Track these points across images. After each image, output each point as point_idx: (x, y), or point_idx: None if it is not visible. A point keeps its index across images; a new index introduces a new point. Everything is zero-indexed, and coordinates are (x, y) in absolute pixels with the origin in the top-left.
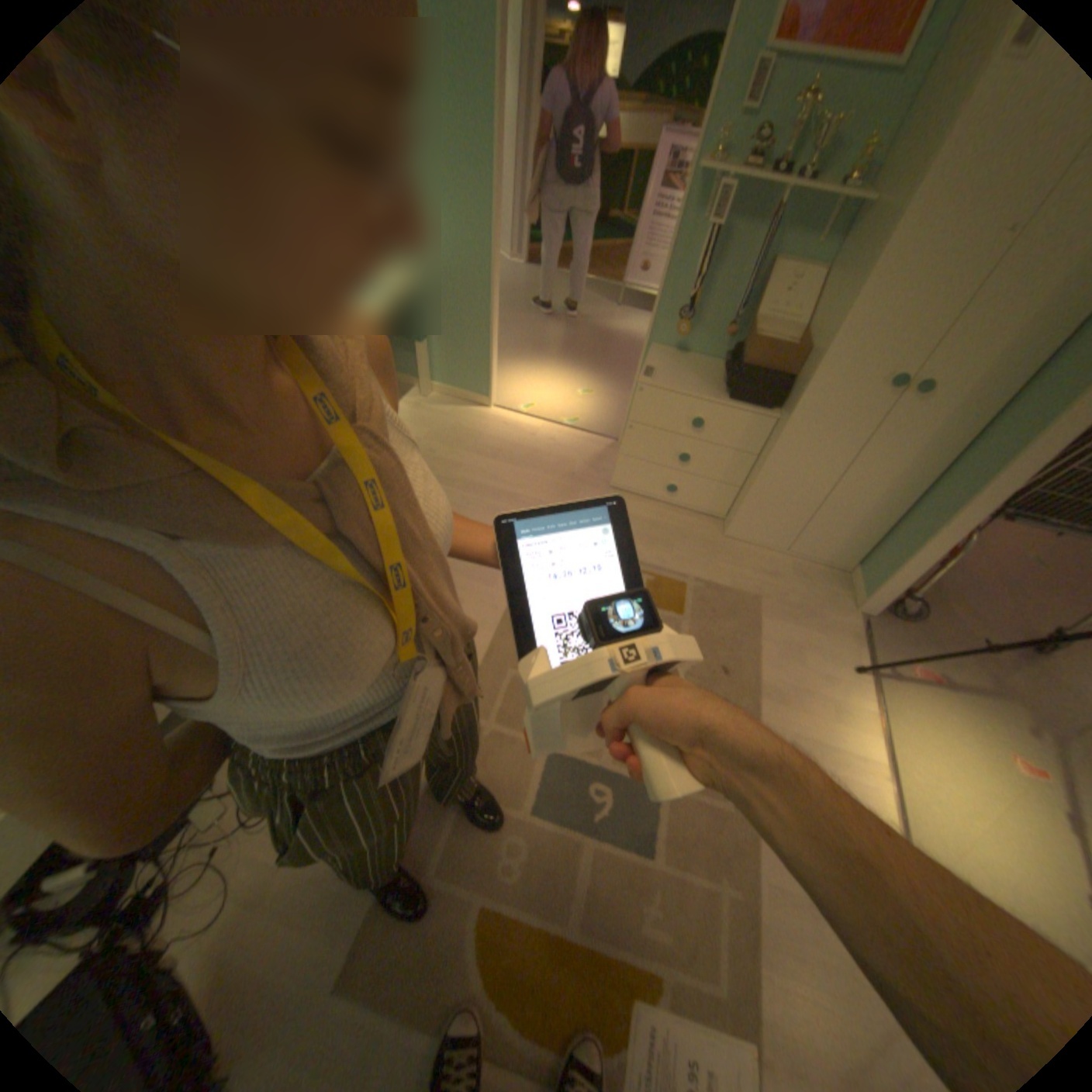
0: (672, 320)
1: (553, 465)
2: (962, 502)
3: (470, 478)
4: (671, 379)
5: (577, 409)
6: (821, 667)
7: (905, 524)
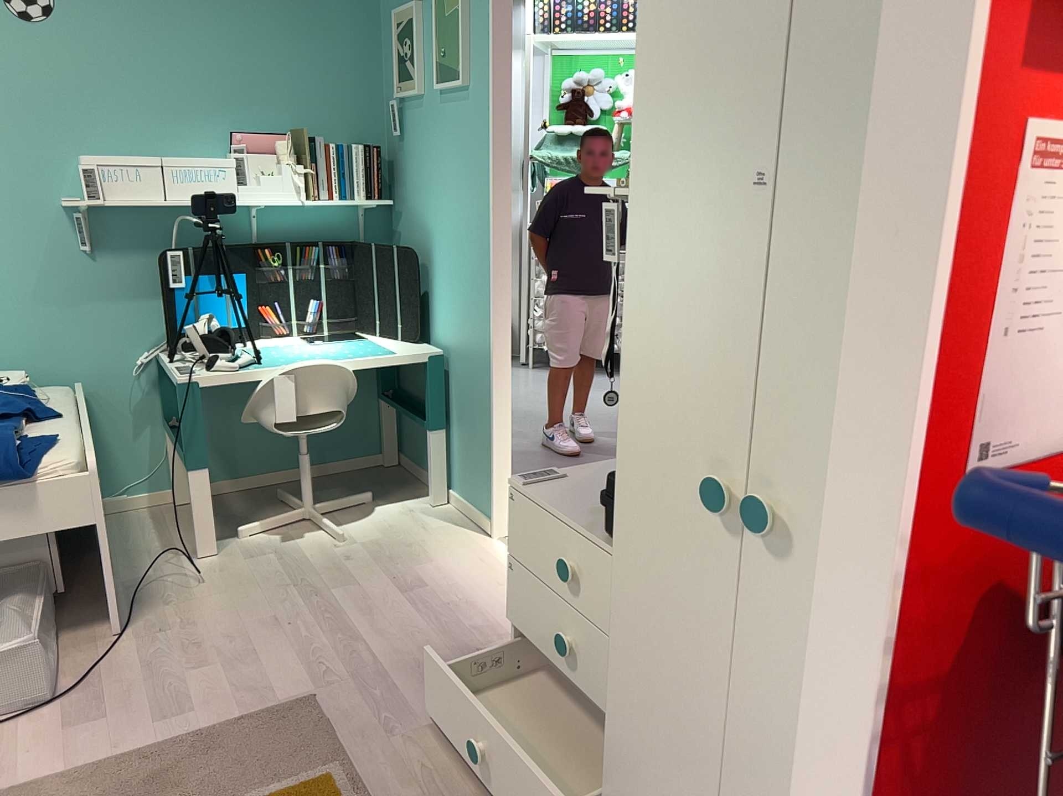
0: None
1: (468, 629)
2: None
3: (341, 600)
4: (567, 491)
5: None
6: None
7: None
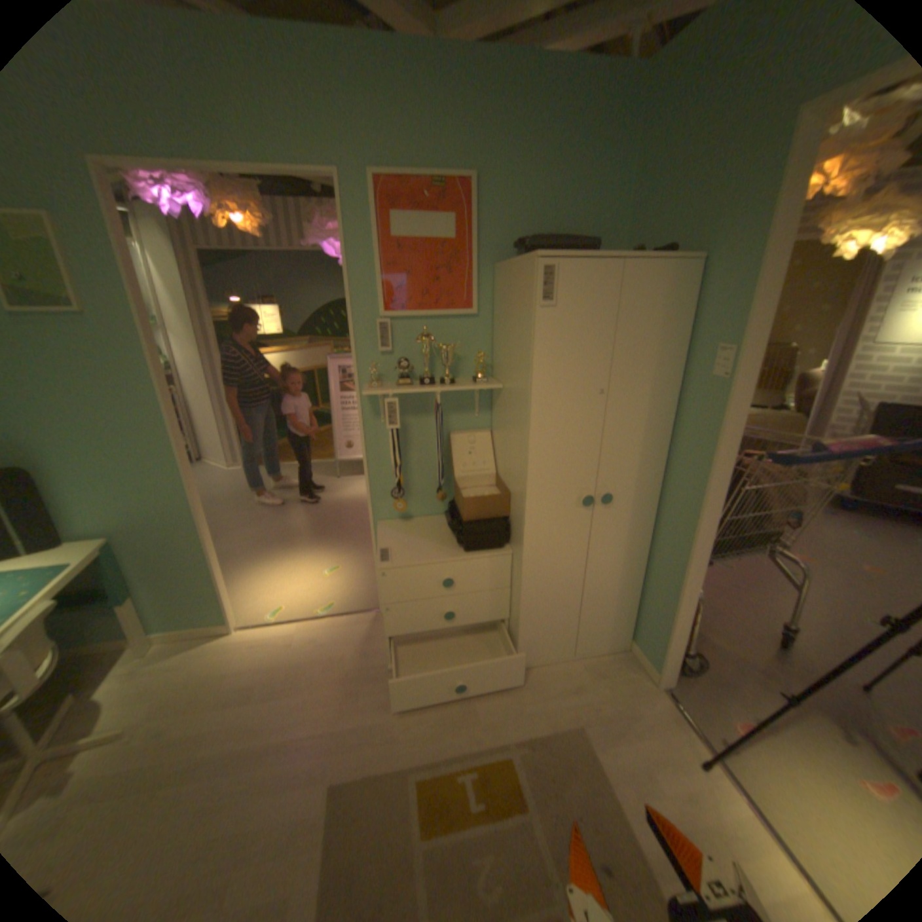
0: (389, 499)
1: (321, 675)
2: (681, 572)
3: (220, 750)
4: (409, 552)
5: (330, 592)
6: (678, 787)
7: (648, 597)
